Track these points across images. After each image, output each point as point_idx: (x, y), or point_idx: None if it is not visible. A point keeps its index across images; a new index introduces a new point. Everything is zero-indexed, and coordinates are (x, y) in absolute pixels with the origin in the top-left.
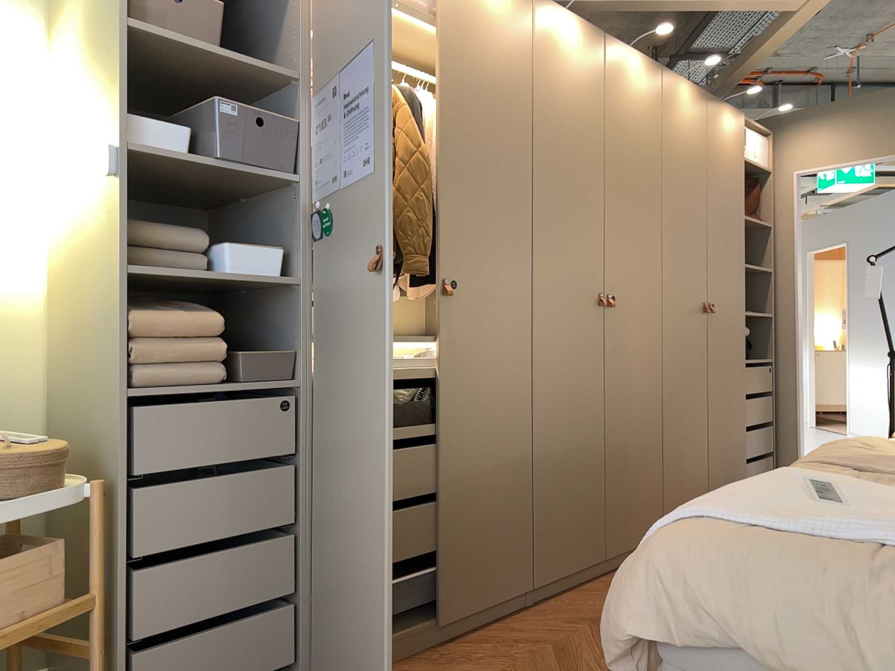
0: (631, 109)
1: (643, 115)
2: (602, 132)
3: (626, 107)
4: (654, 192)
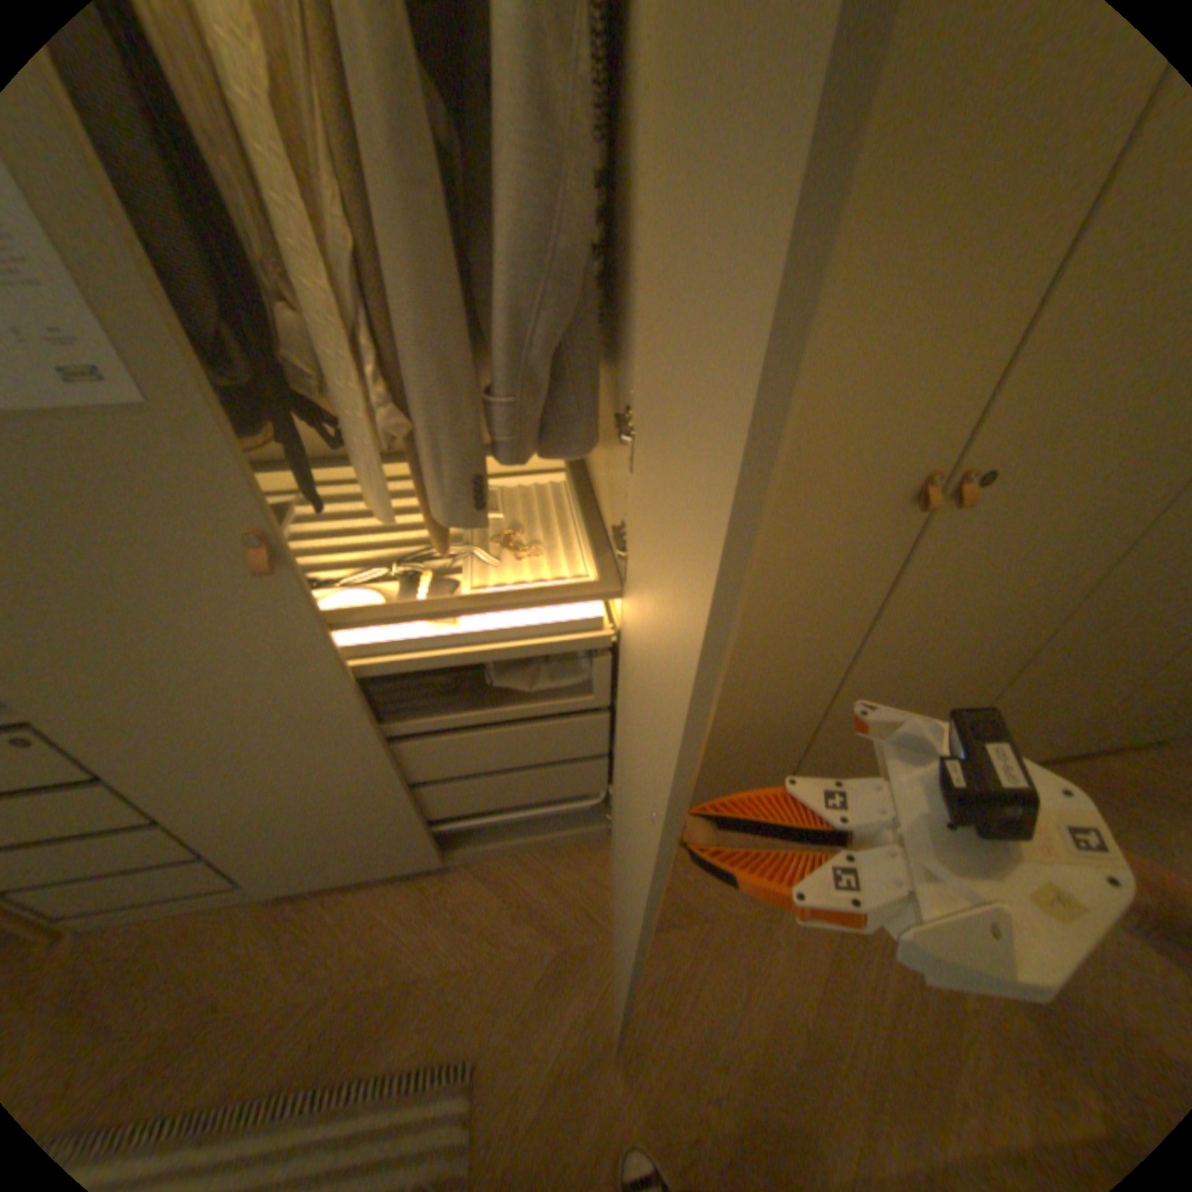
0: None
1: None
2: None
3: None
4: None
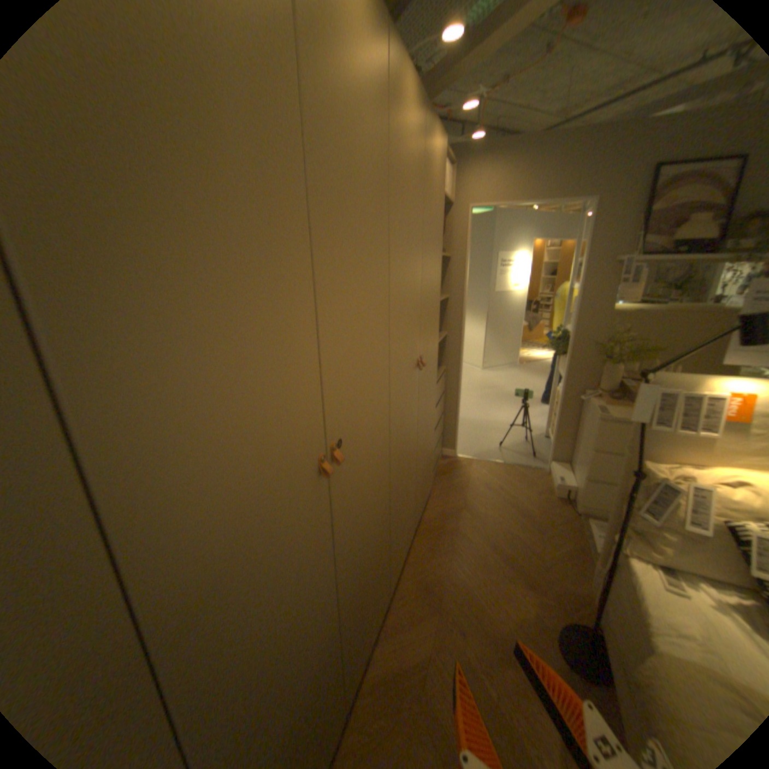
0: (350, 96)
1: (366, 113)
2: (299, 137)
3: (340, 86)
4: (381, 254)
